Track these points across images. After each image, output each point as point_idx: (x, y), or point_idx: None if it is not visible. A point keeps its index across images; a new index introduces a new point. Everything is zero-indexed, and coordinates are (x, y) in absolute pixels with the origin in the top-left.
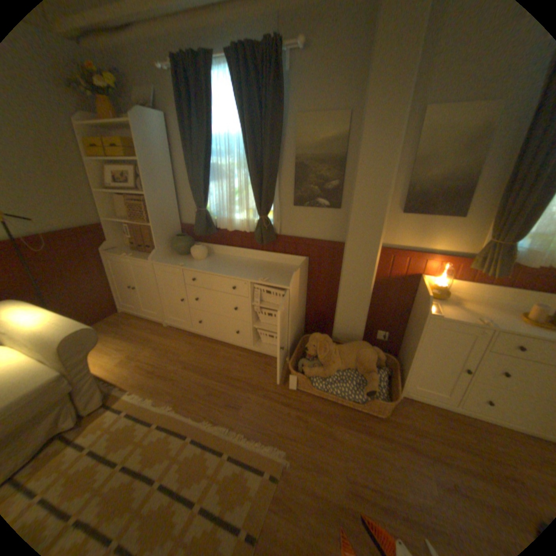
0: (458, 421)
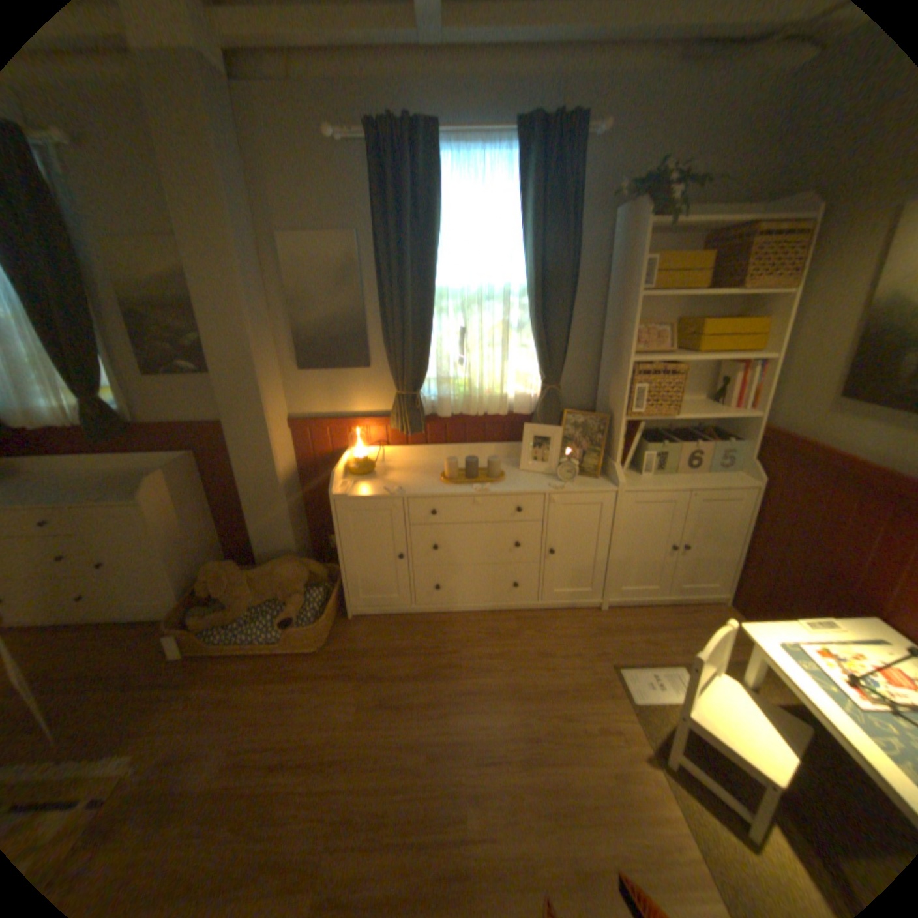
0: (414, 623)
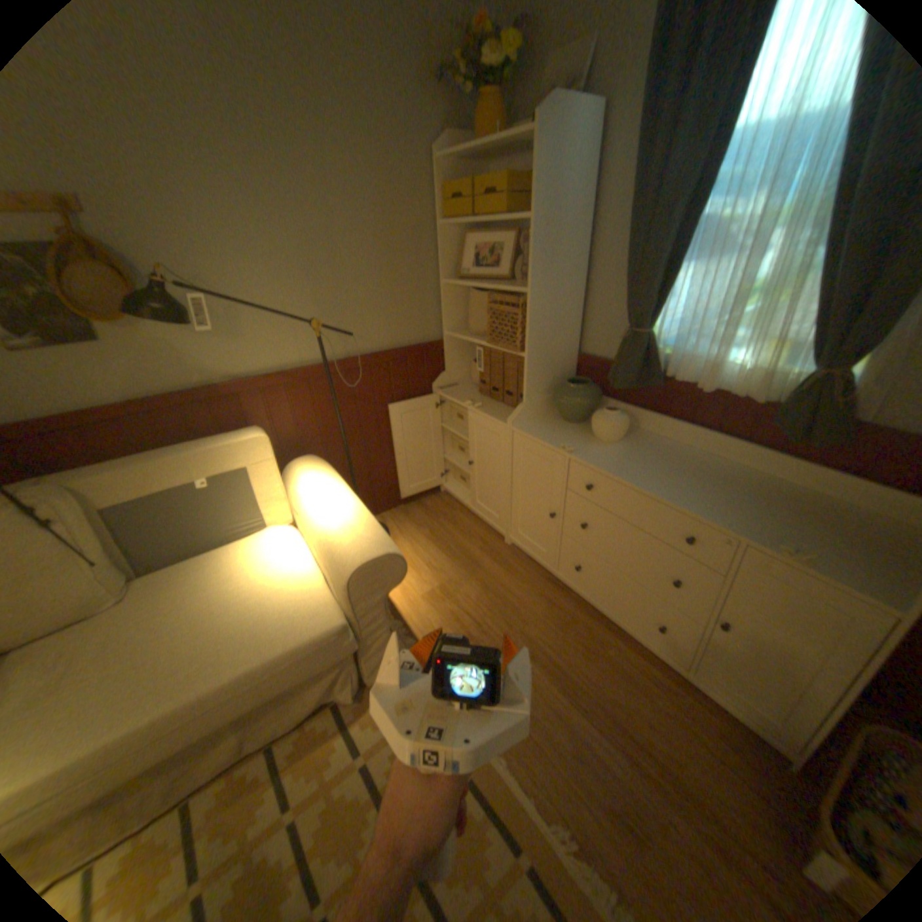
0: None
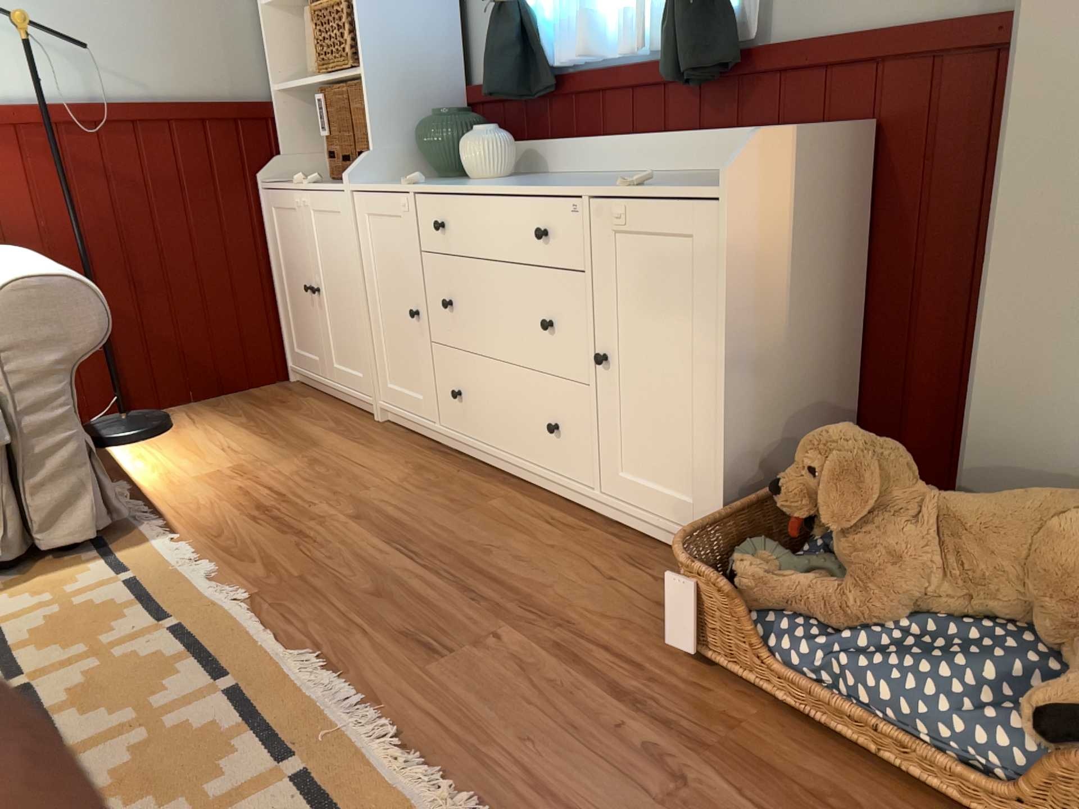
0: None
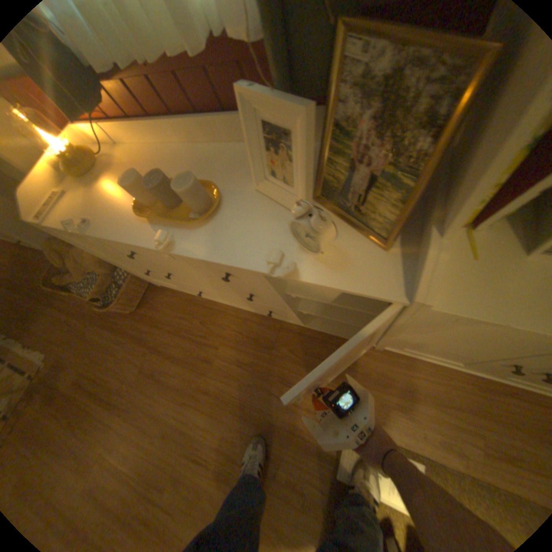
0: (198, 305)
